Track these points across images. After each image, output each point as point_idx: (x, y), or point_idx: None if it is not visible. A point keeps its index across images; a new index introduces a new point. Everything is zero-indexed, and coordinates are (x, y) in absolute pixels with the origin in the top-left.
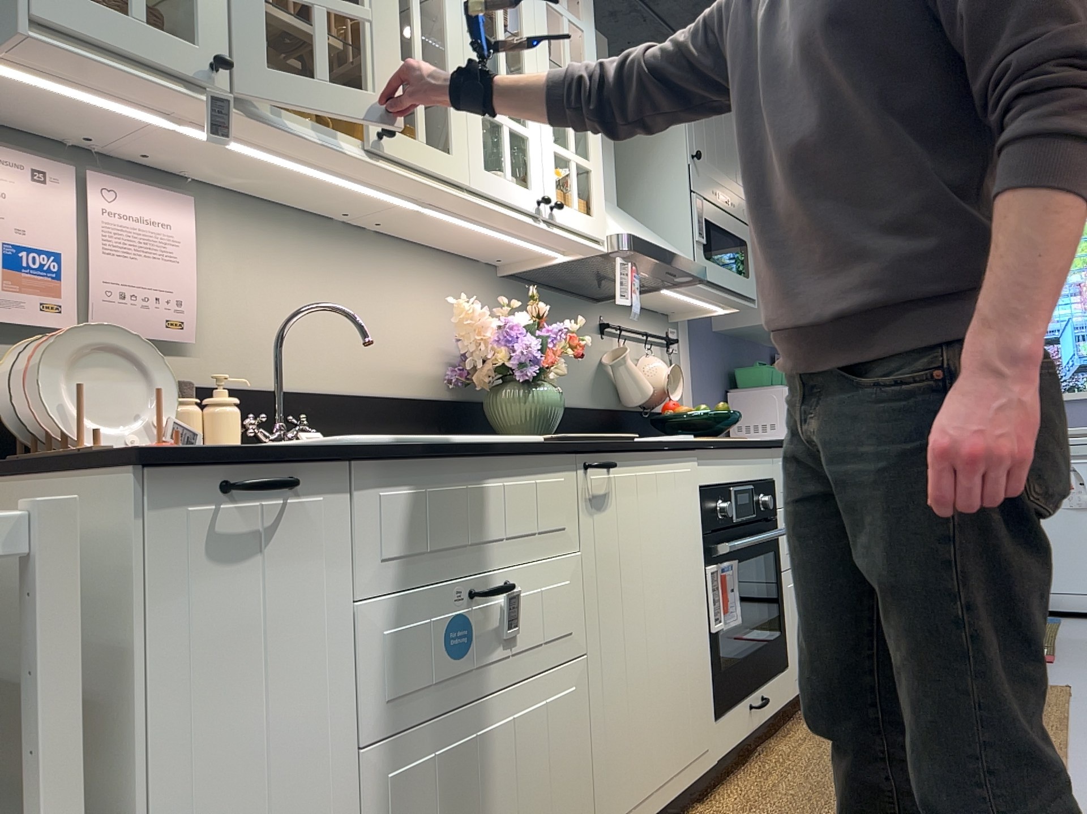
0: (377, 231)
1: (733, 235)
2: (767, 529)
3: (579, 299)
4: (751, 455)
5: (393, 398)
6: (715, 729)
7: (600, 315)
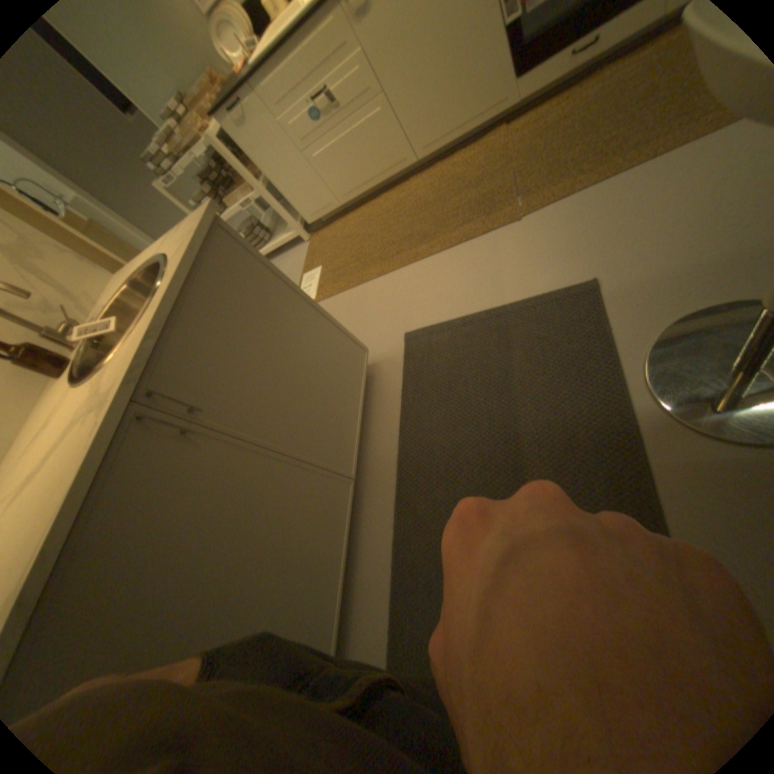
0: None
1: None
2: None
3: None
4: None
5: None
6: (518, 81)
7: None
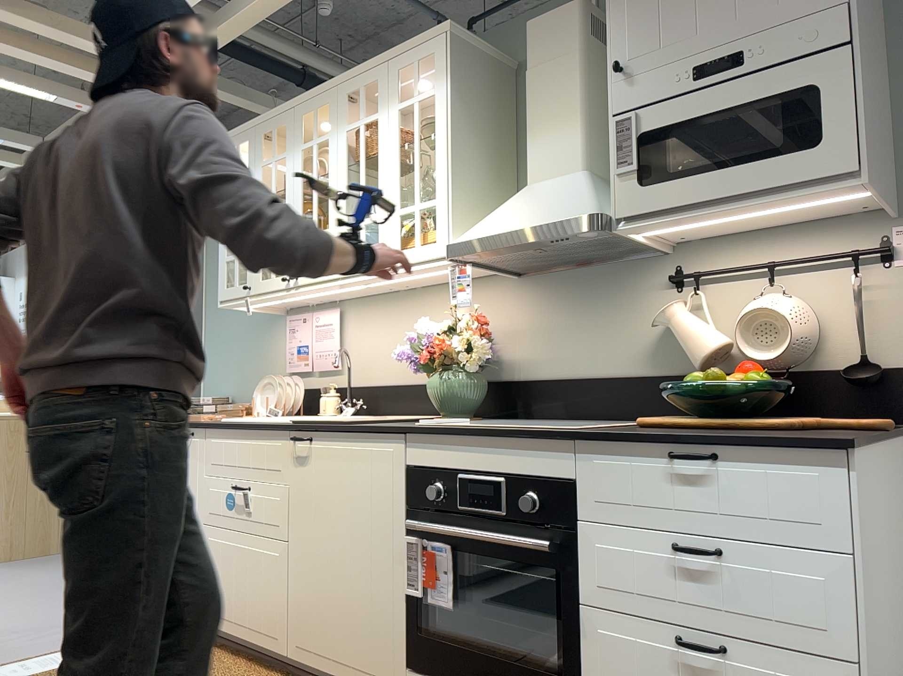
0: (418, 285)
1: (748, 104)
2: (543, 539)
3: (629, 261)
4: (507, 445)
5: (425, 384)
6: None
7: (670, 266)
